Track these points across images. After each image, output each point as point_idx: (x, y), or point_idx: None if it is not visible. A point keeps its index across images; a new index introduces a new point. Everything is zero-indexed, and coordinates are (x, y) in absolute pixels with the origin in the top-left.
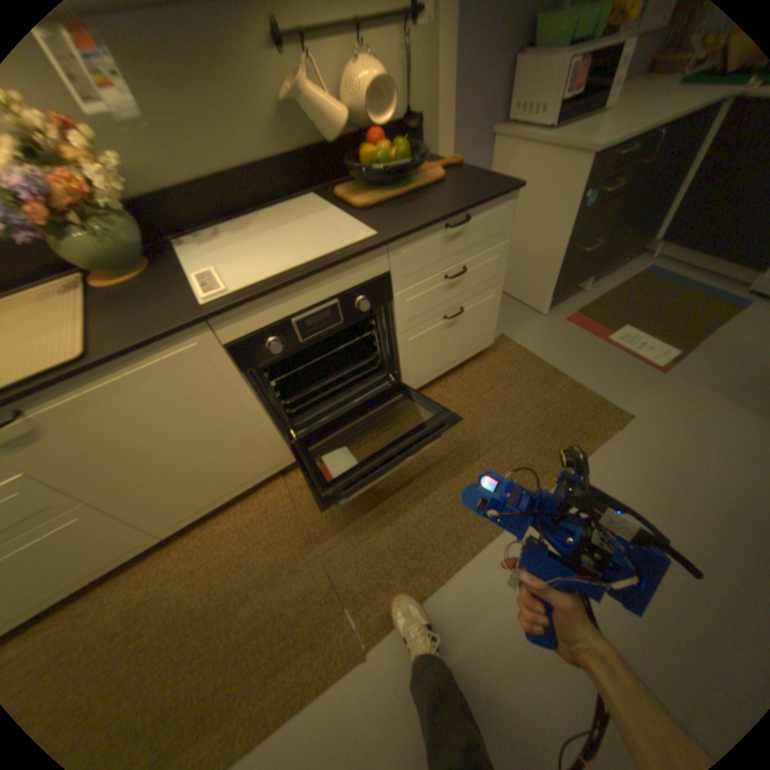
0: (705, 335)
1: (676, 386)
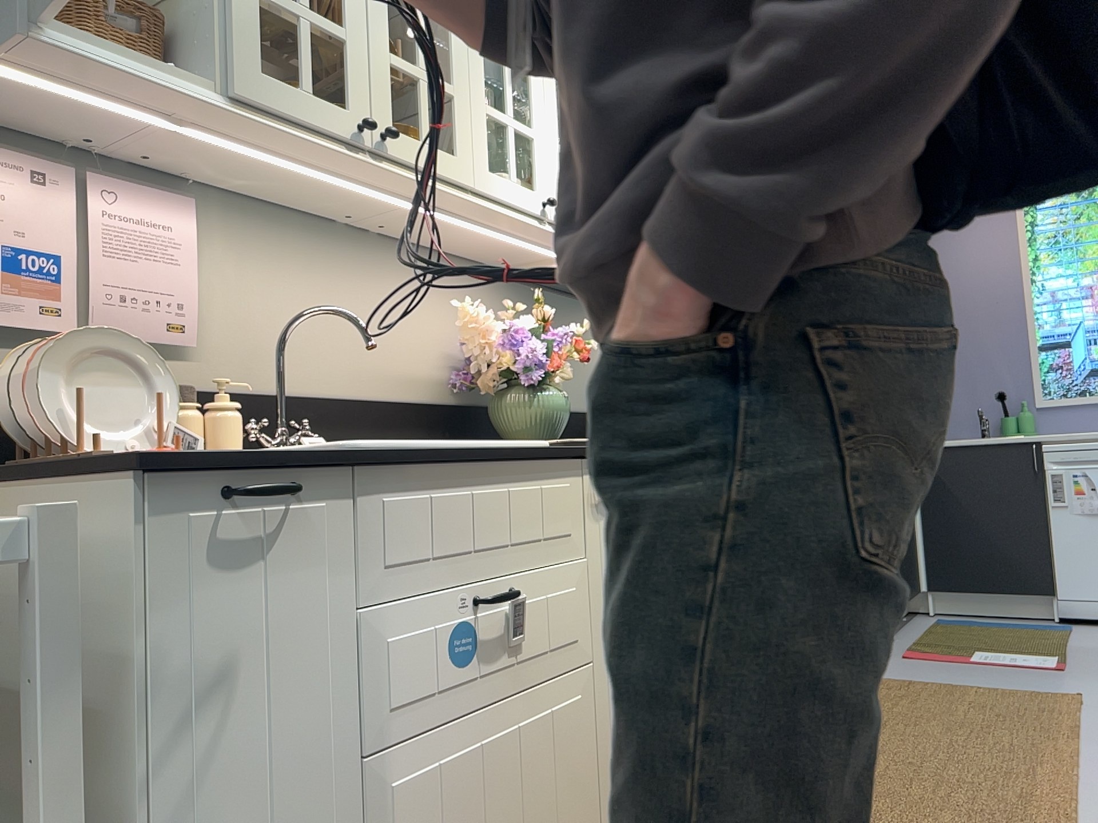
0: (1062, 645)
1: (1089, 674)
